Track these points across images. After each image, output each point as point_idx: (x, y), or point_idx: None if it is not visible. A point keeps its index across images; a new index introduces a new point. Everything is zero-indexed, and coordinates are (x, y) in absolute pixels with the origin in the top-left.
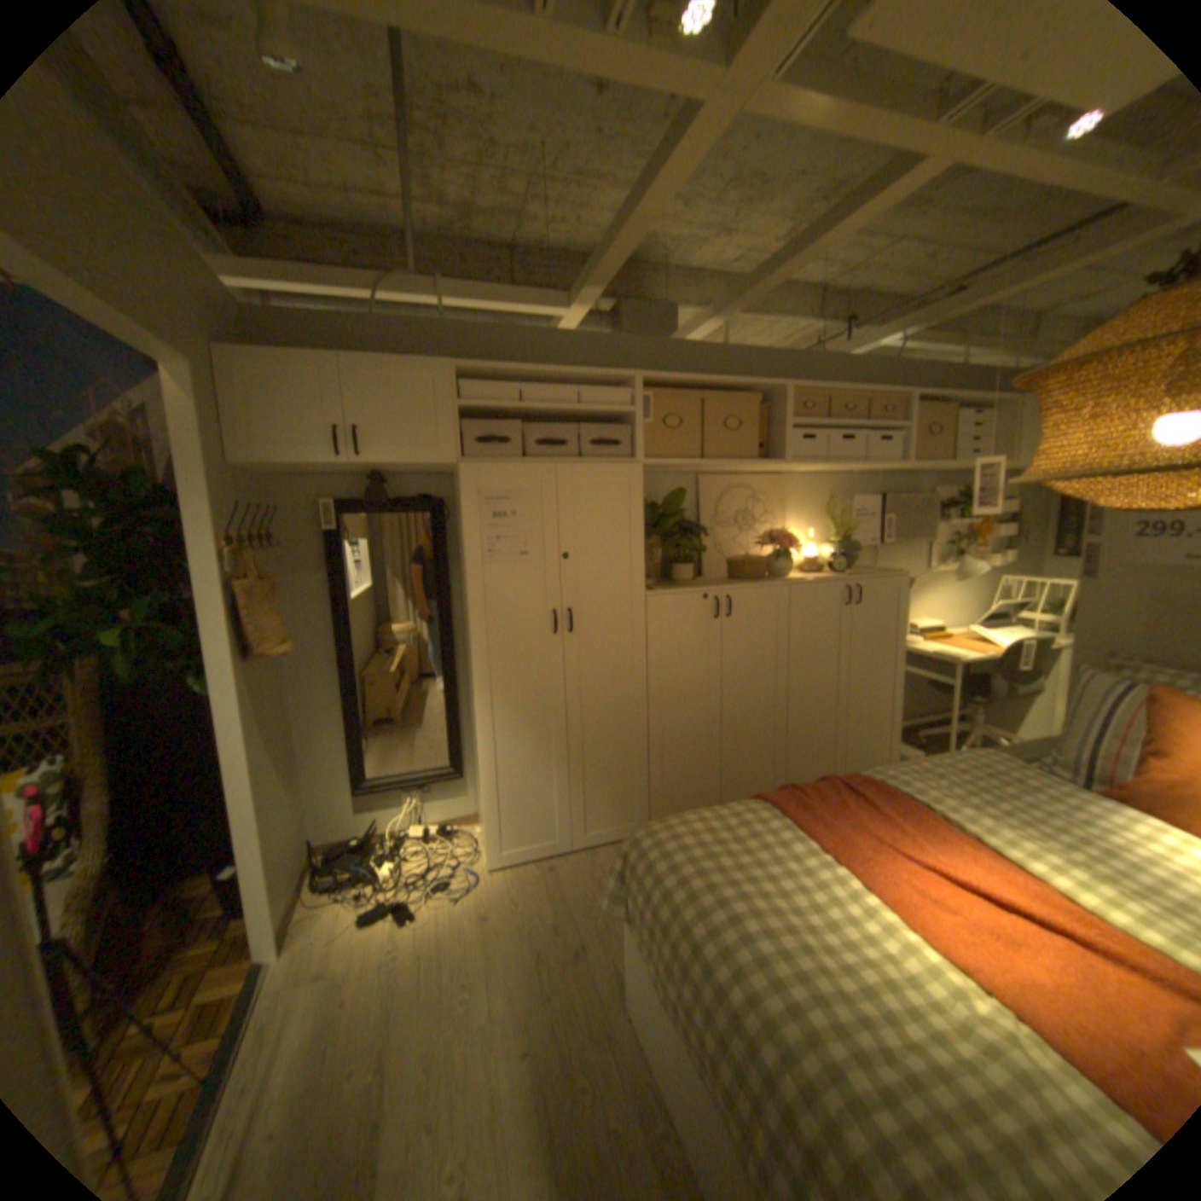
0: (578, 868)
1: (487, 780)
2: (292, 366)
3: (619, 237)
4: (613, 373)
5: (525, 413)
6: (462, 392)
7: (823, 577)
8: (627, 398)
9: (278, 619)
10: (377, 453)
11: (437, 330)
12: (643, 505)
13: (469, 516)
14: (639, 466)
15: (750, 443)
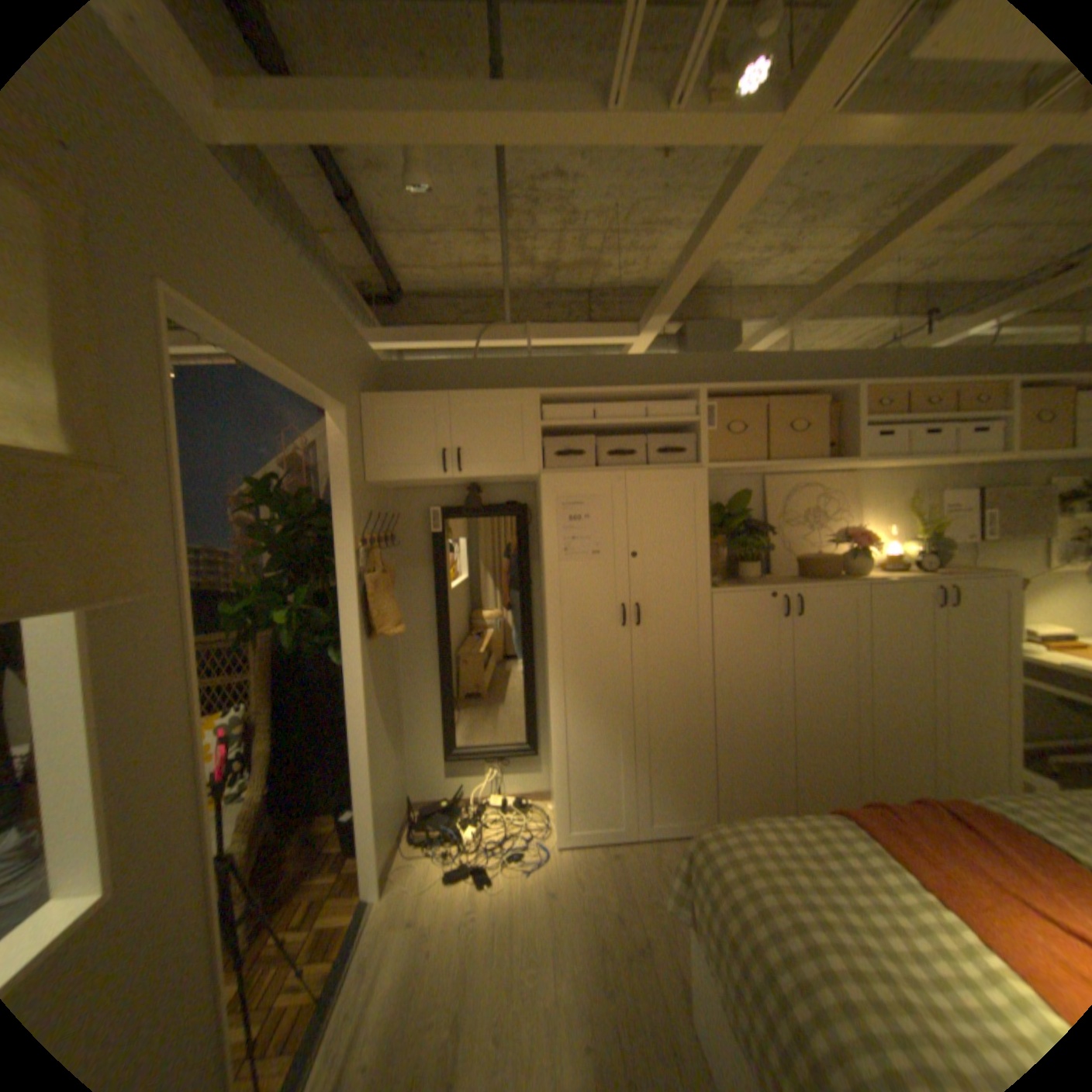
0: (644, 860)
1: (558, 761)
2: (415, 405)
3: (683, 271)
4: (678, 388)
5: (598, 429)
6: (544, 415)
7: (910, 577)
8: (691, 410)
9: (395, 606)
10: (475, 469)
11: (526, 366)
12: (708, 506)
13: (548, 520)
14: (704, 471)
15: (820, 442)
